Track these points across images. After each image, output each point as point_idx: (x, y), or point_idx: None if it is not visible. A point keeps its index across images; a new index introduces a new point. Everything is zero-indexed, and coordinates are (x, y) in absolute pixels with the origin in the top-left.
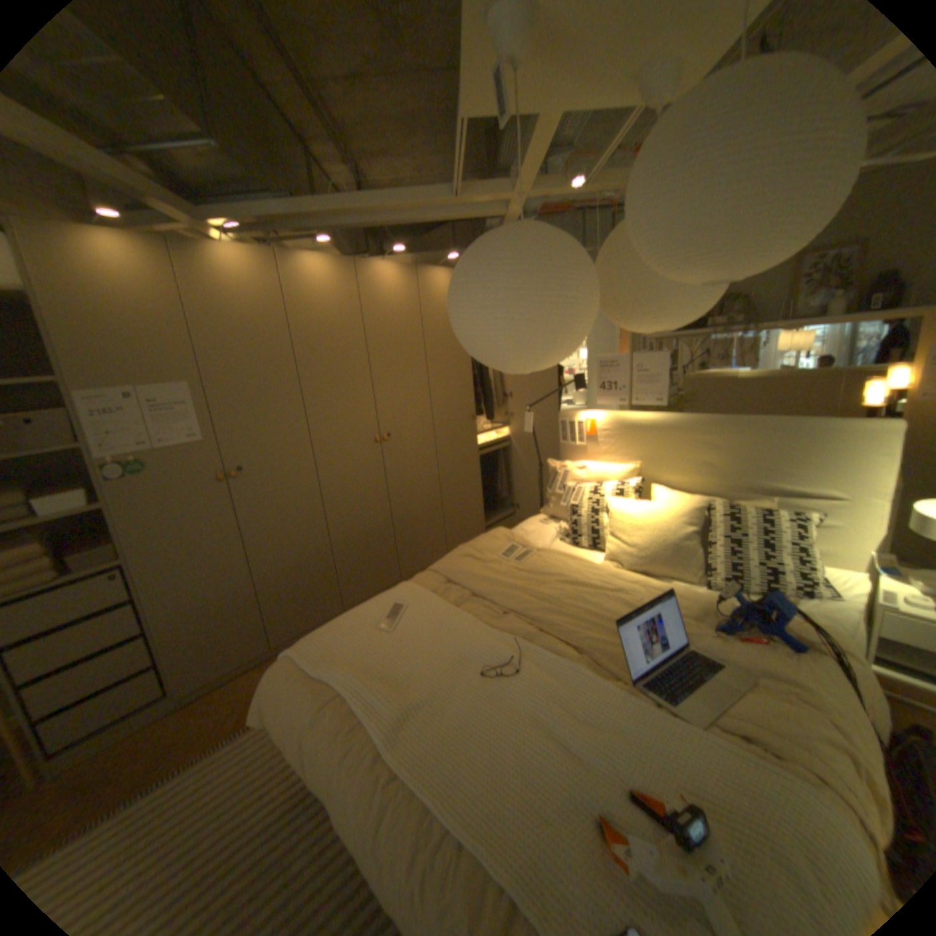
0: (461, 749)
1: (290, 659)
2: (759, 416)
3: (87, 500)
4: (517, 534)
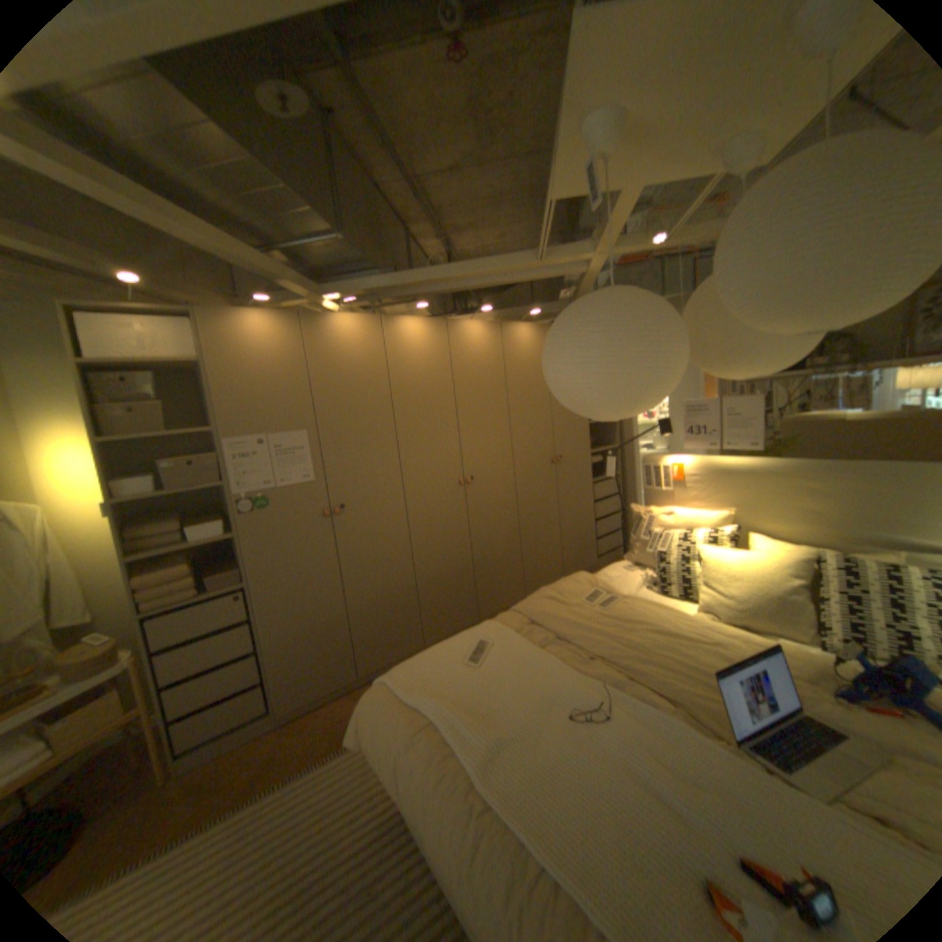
0: (553, 790)
1: (385, 686)
2: (874, 462)
3: (223, 529)
4: (601, 580)
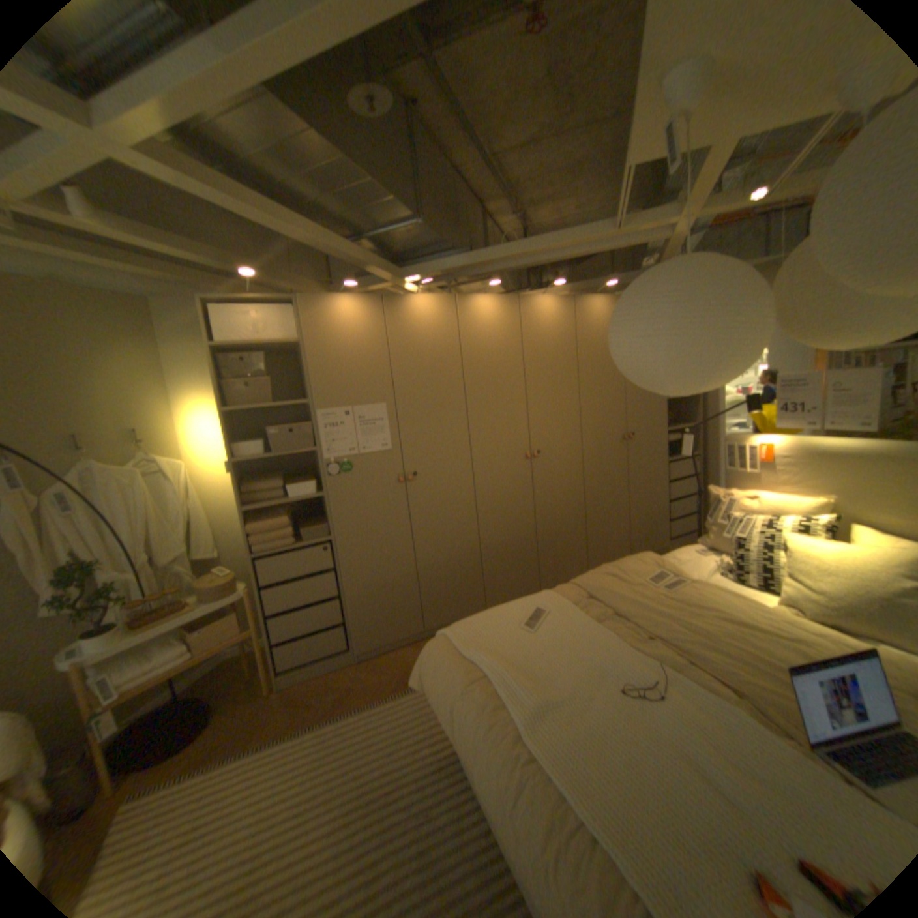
0: (598, 755)
1: (446, 638)
2: None
3: (316, 488)
4: (669, 562)
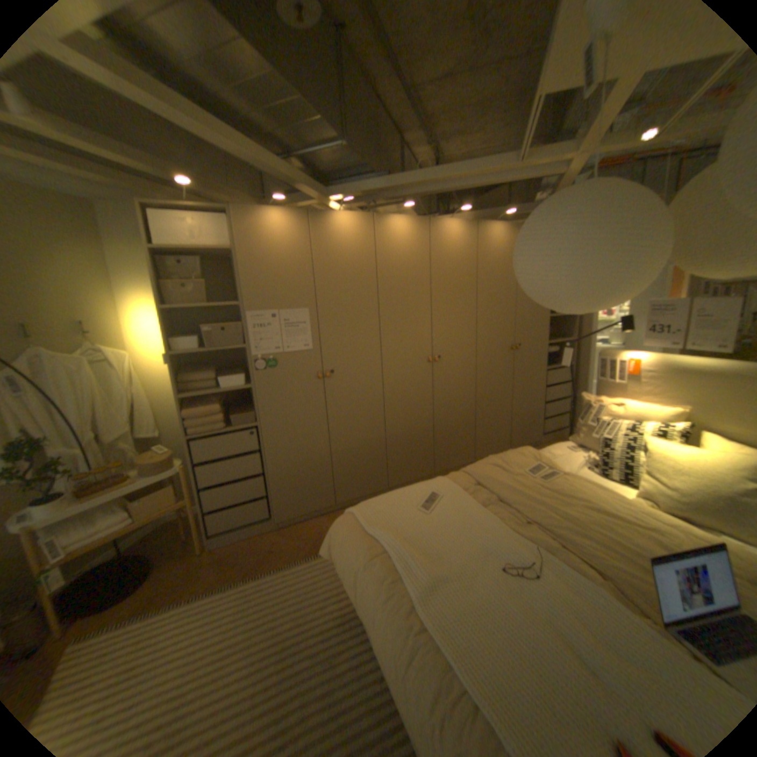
0: (481, 628)
1: (353, 516)
2: None
3: (244, 381)
4: (544, 456)
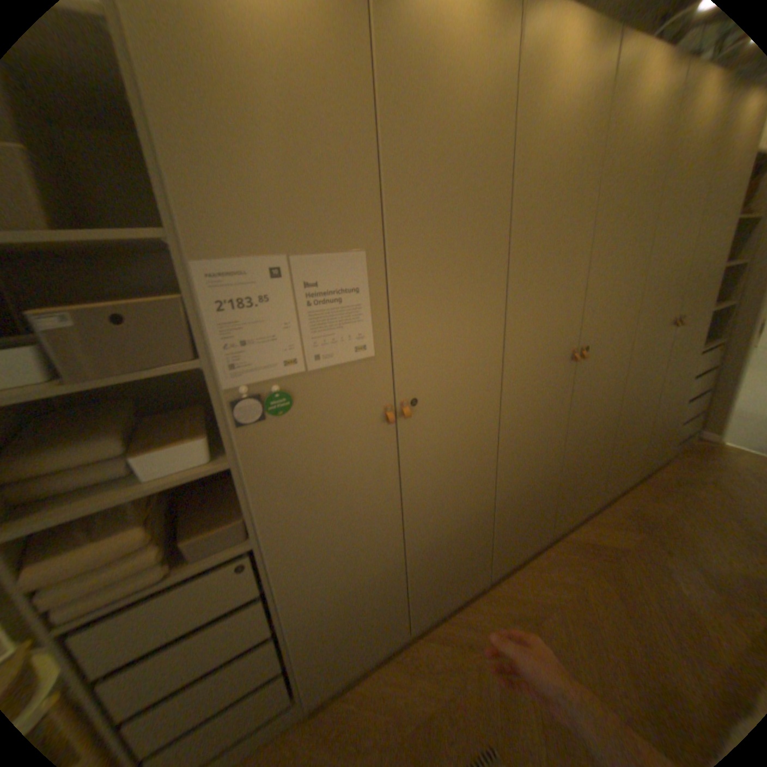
0: None
1: None
2: None
3: (210, 450)
4: None
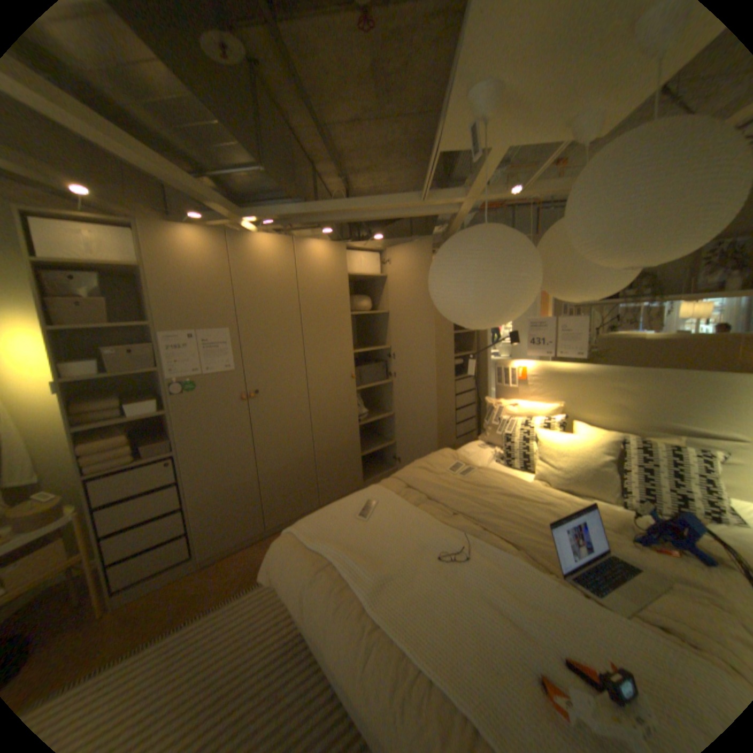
0: (426, 612)
1: (292, 535)
2: (667, 370)
3: (156, 407)
4: (461, 455)
